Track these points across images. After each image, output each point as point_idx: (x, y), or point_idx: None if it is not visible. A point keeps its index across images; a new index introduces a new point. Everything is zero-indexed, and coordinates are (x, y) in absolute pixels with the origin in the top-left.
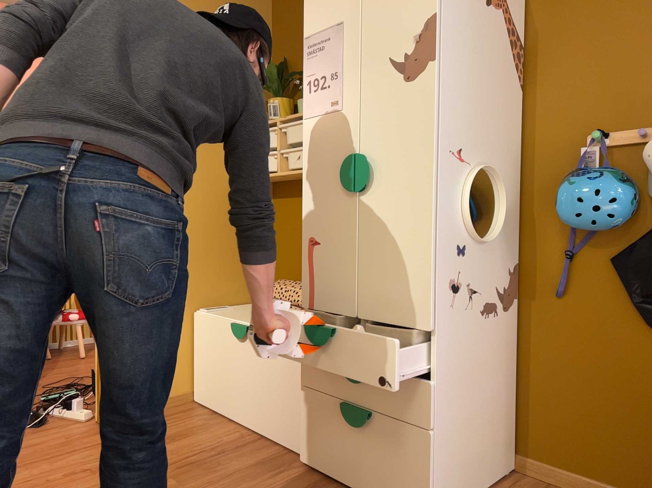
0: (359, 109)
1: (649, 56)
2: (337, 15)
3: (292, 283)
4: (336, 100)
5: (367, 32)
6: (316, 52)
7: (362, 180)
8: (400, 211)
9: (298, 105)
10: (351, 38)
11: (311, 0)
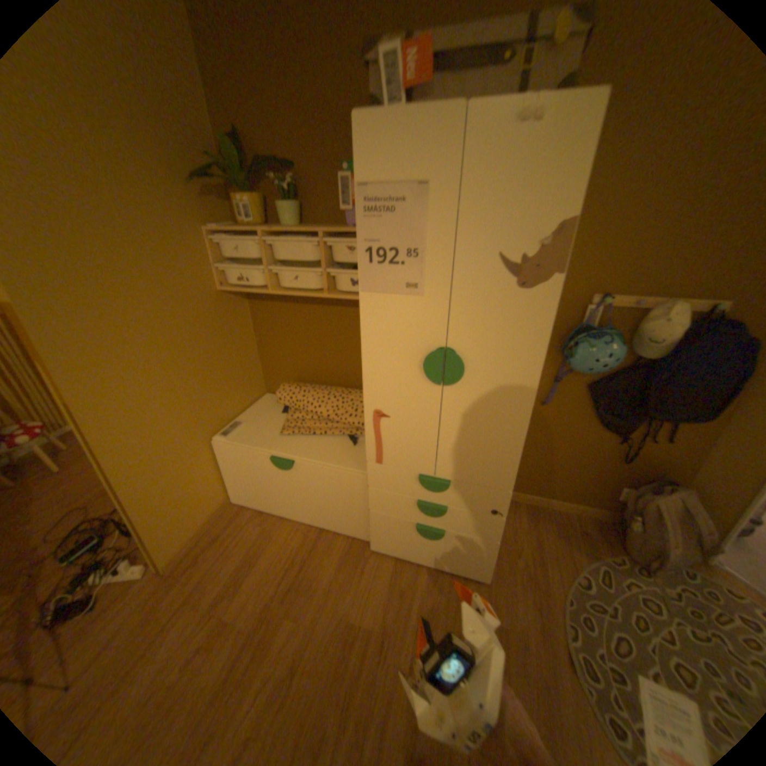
0: (448, 302)
1: (665, 234)
2: (417, 166)
3: (301, 391)
4: (413, 283)
5: (469, 209)
6: (380, 211)
7: (453, 378)
8: (492, 408)
9: (278, 207)
10: (442, 209)
11: (368, 123)
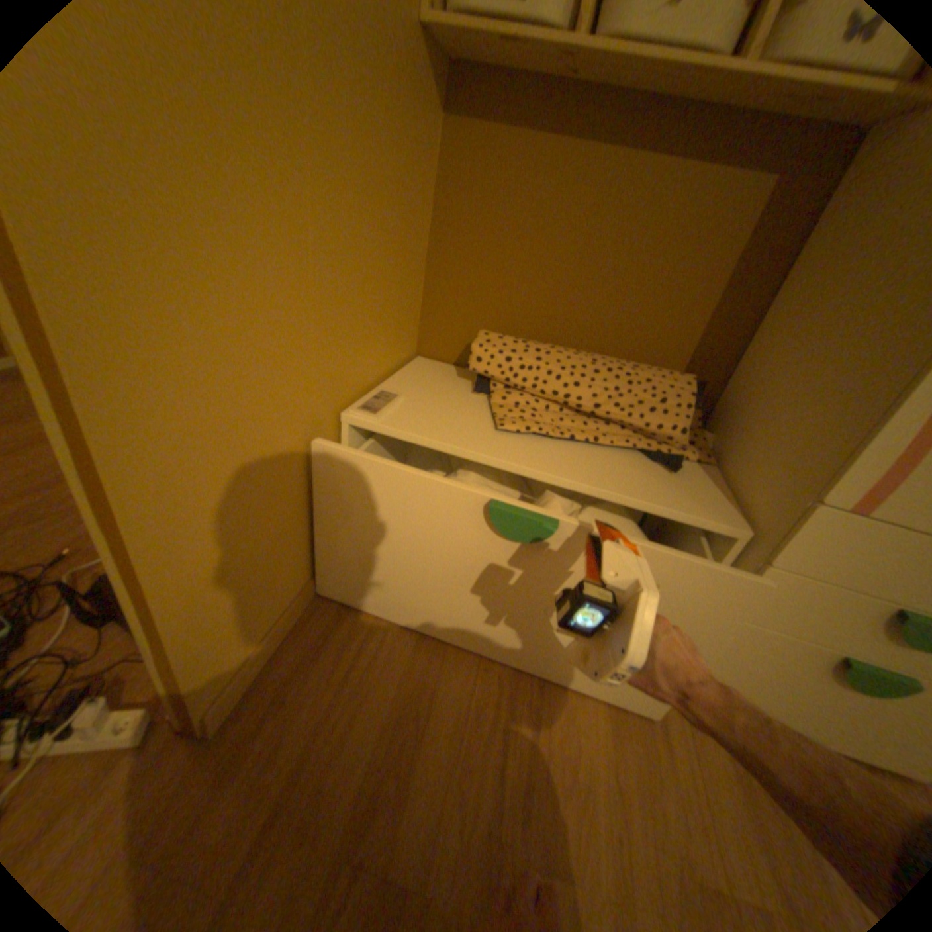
0: None
1: None
2: None
3: (530, 348)
4: None
5: None
6: None
7: None
8: None
9: None
10: None
11: None
